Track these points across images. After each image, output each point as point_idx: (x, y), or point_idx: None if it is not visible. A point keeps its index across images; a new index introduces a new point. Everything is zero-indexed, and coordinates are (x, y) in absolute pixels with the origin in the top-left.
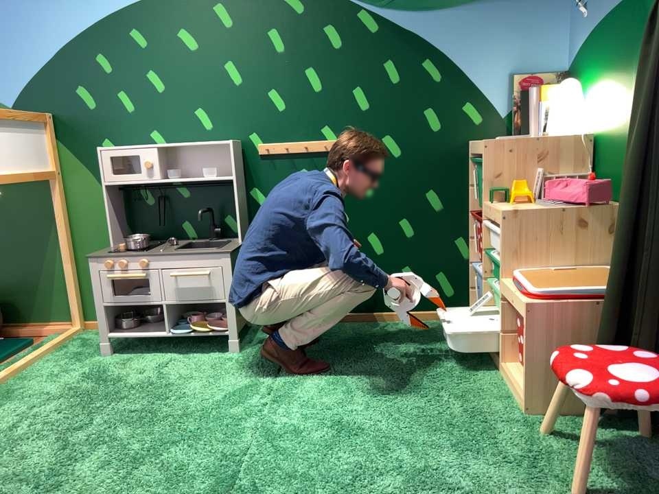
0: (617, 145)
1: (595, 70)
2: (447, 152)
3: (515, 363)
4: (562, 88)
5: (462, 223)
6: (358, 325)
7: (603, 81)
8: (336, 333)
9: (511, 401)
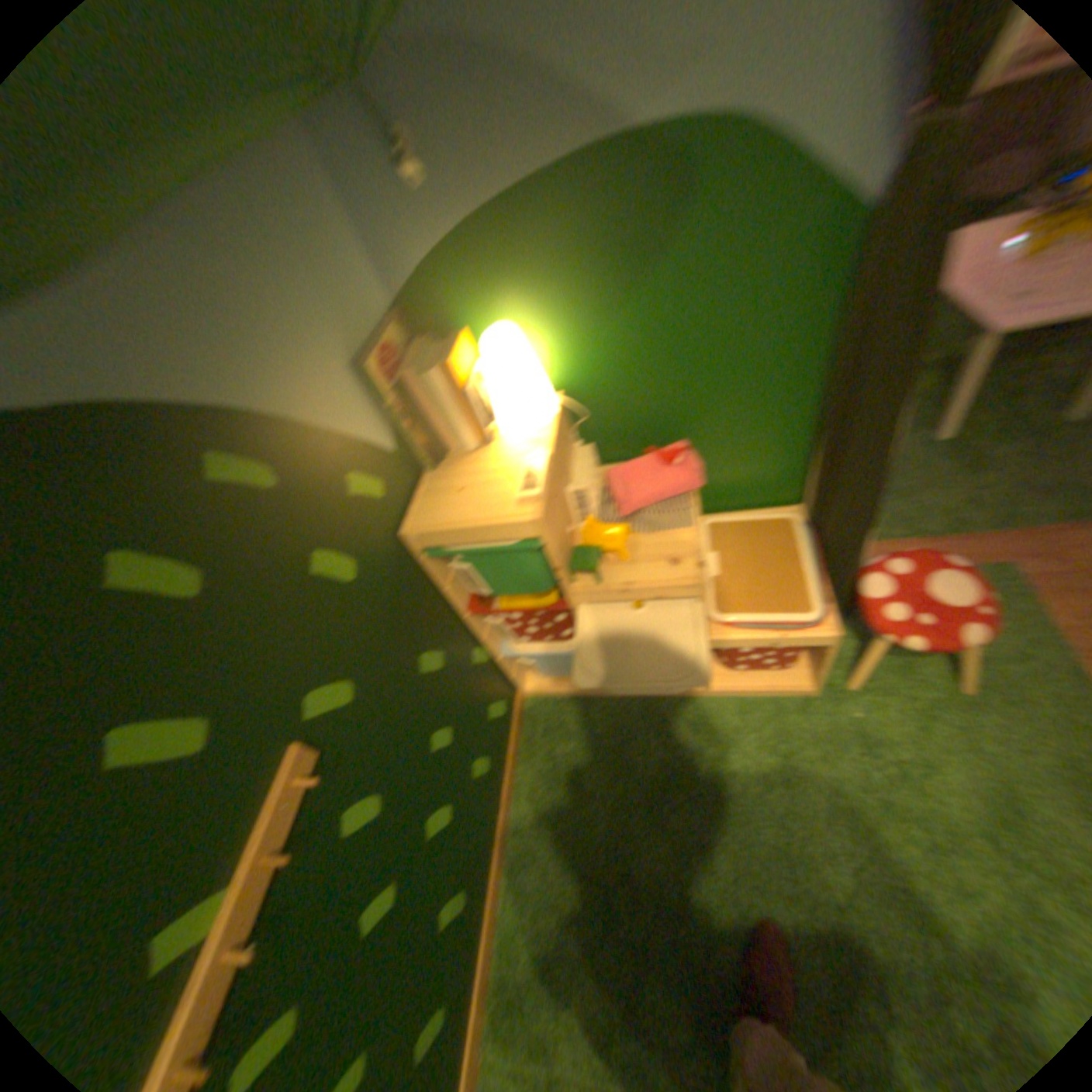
0: (635, 392)
1: (520, 291)
2: (395, 580)
3: (760, 676)
4: (503, 344)
5: (466, 633)
6: (510, 892)
7: (557, 306)
8: (542, 949)
9: (784, 702)
